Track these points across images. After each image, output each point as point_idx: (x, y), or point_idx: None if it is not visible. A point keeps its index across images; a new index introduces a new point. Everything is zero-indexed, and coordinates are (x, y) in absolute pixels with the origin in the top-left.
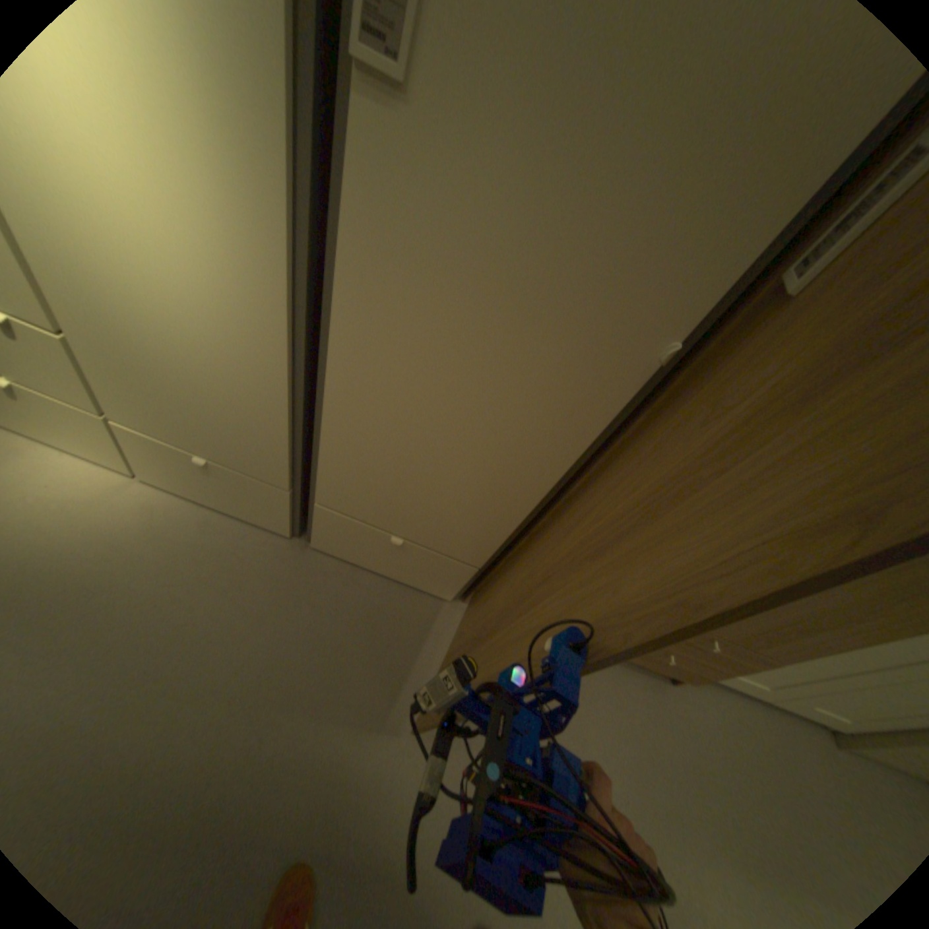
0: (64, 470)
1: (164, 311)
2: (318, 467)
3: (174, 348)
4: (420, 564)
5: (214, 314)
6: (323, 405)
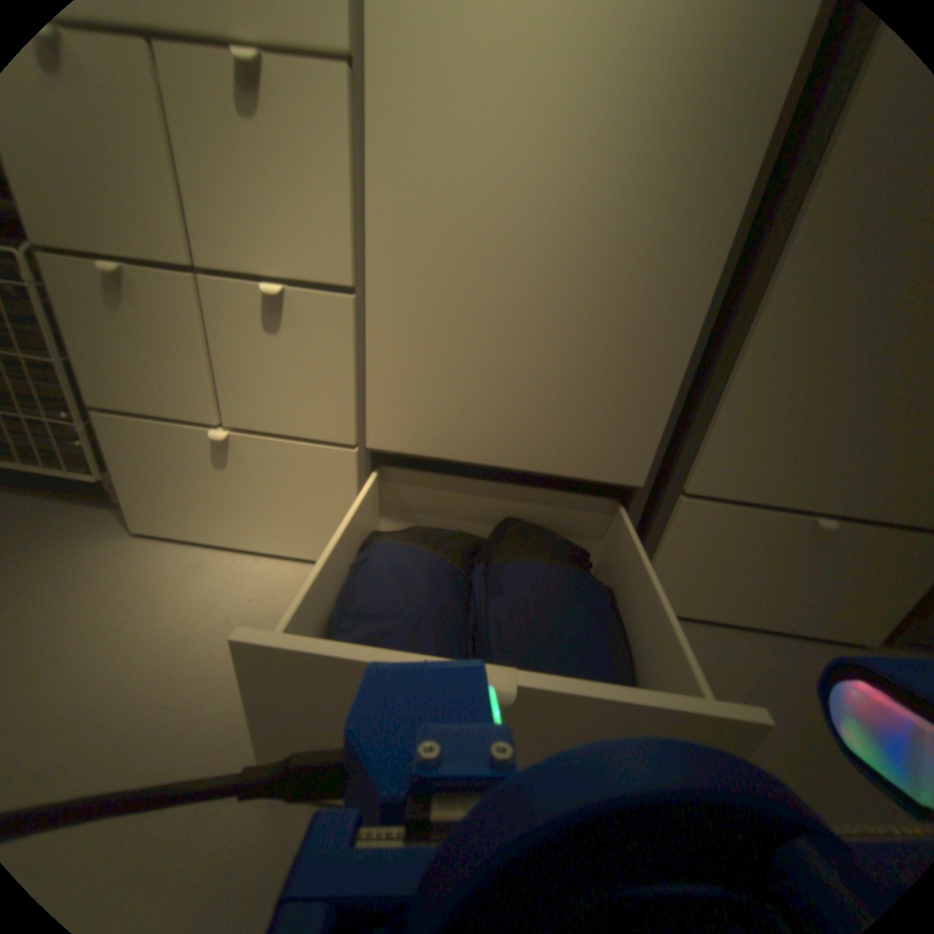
0: (265, 579)
1: (562, 163)
2: (711, 415)
3: (548, 240)
4: (842, 575)
5: (652, 130)
6: (766, 270)
